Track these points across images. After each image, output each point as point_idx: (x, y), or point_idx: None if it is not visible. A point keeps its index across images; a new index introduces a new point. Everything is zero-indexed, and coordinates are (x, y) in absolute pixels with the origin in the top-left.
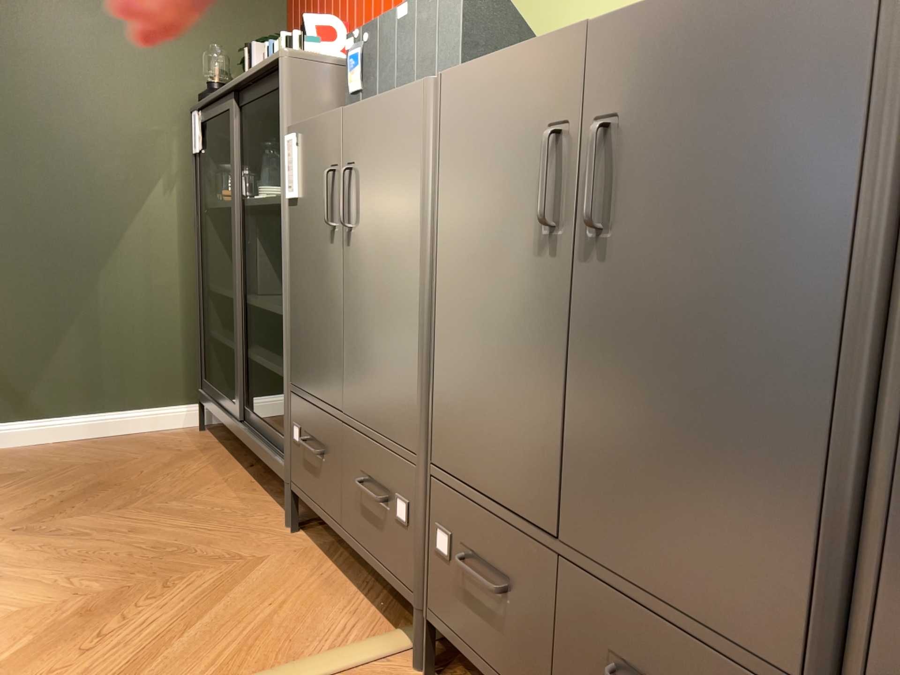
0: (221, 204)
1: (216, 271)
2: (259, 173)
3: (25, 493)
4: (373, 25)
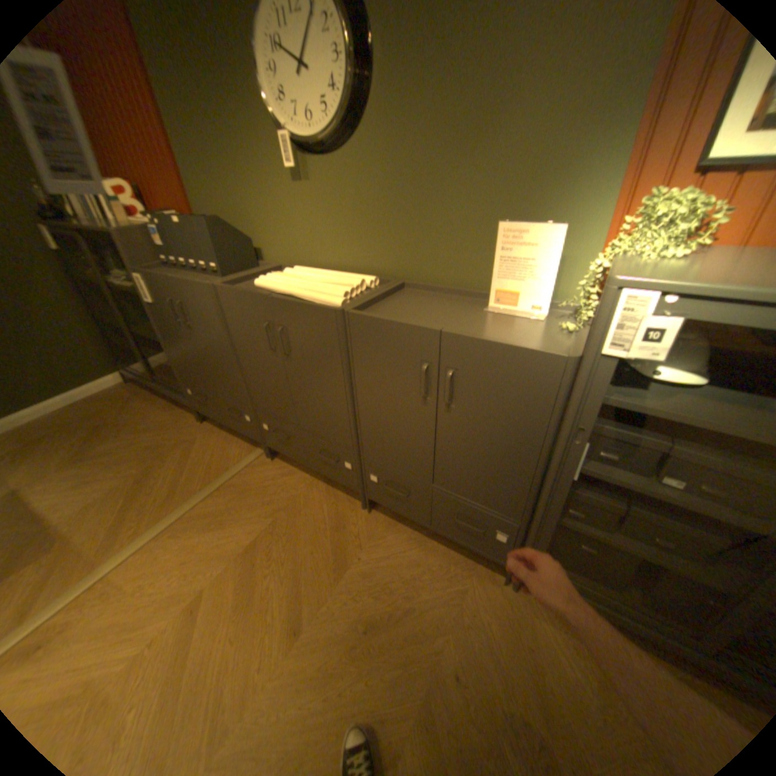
0: (84, 274)
1: (98, 308)
2: (106, 261)
3: (61, 444)
4: (159, 216)
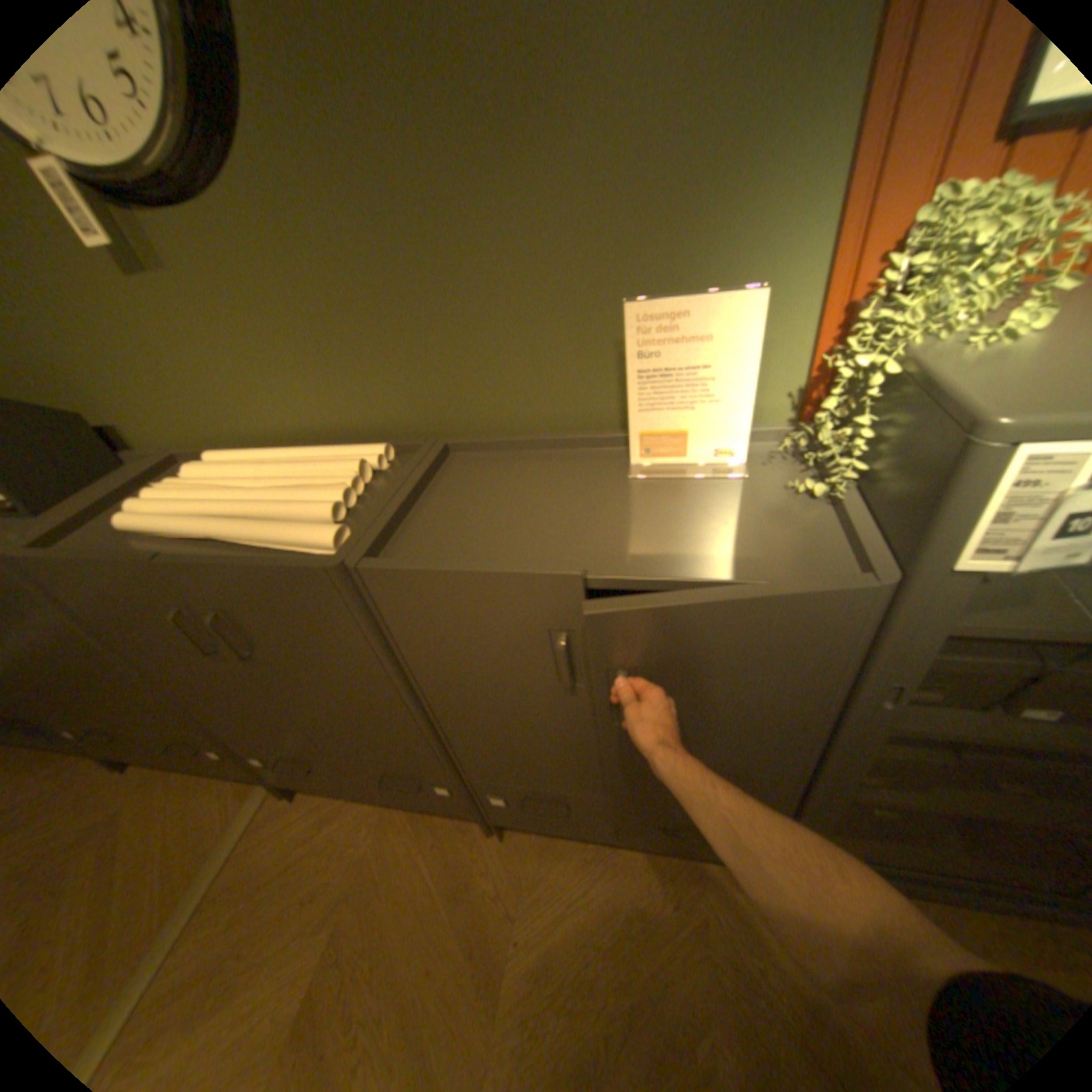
0: None
1: None
2: None
3: None
4: None
